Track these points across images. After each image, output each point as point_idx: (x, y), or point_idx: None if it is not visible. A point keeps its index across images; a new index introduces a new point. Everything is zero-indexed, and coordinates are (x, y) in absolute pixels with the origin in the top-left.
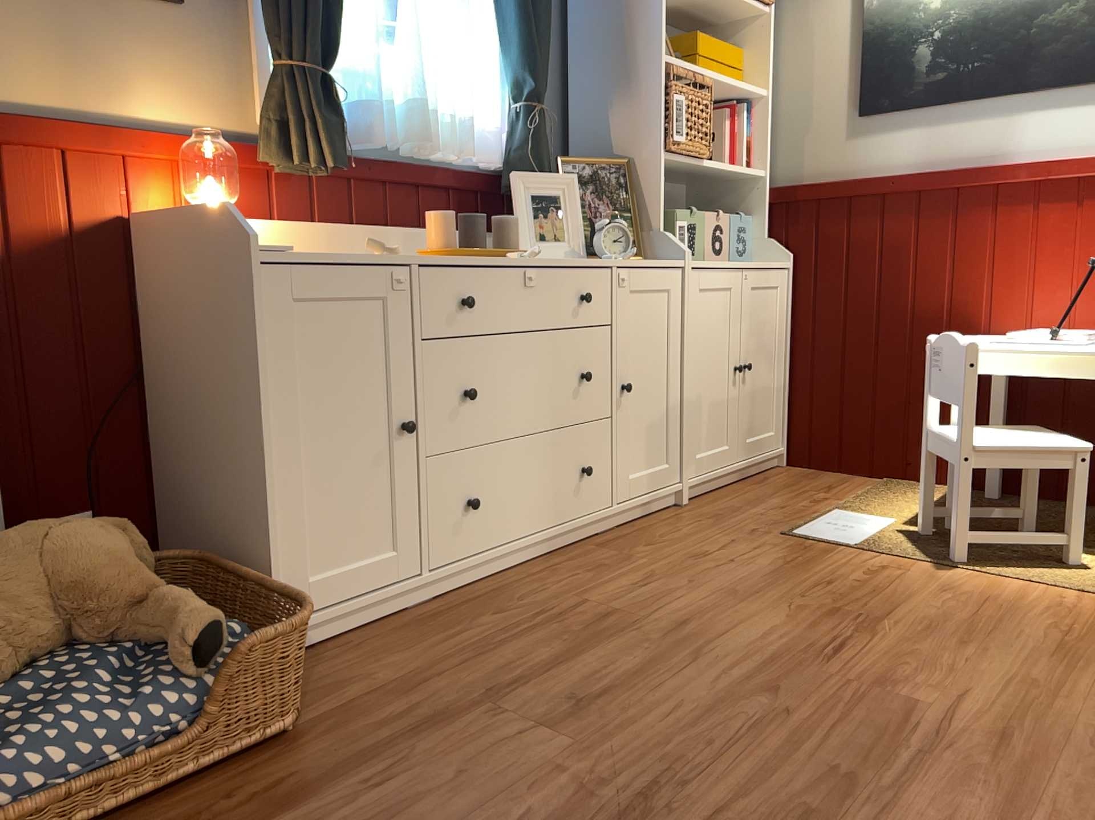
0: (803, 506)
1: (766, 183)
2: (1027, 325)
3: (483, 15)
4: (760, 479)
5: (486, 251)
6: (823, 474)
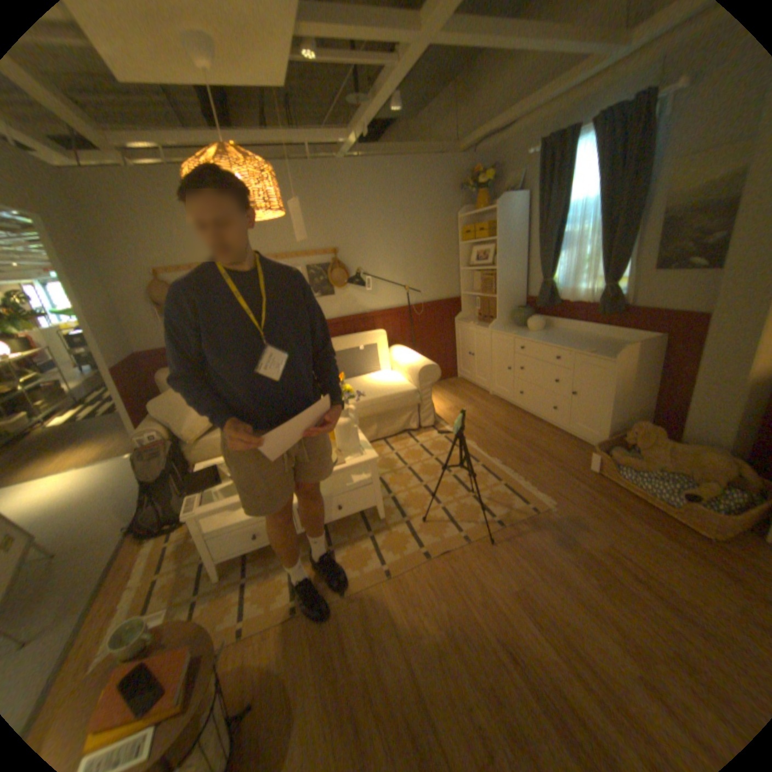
0: None
1: None
2: None
3: None
4: None
5: None
6: None
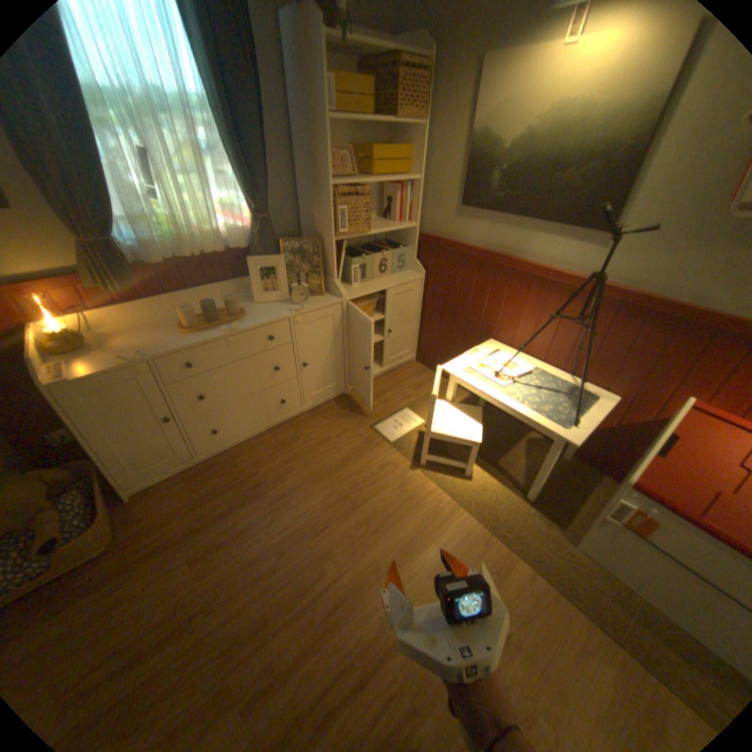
0: (395, 402)
1: (416, 230)
2: (511, 342)
3: (222, 160)
4: (395, 373)
5: (210, 326)
6: (425, 372)
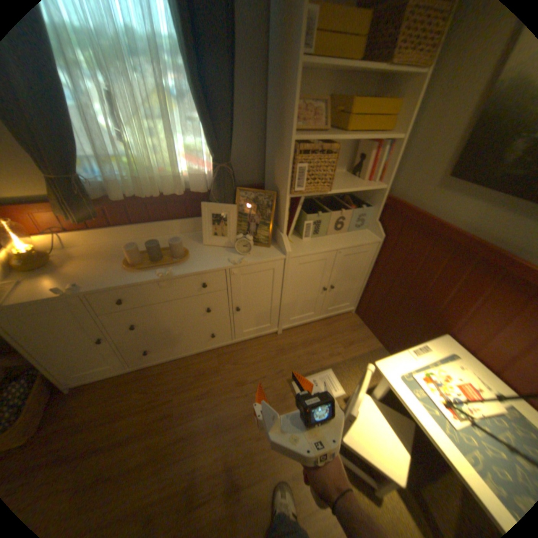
0: (322, 357)
1: (385, 192)
2: (478, 351)
3: (190, 106)
4: (331, 322)
5: (149, 267)
6: (362, 329)
